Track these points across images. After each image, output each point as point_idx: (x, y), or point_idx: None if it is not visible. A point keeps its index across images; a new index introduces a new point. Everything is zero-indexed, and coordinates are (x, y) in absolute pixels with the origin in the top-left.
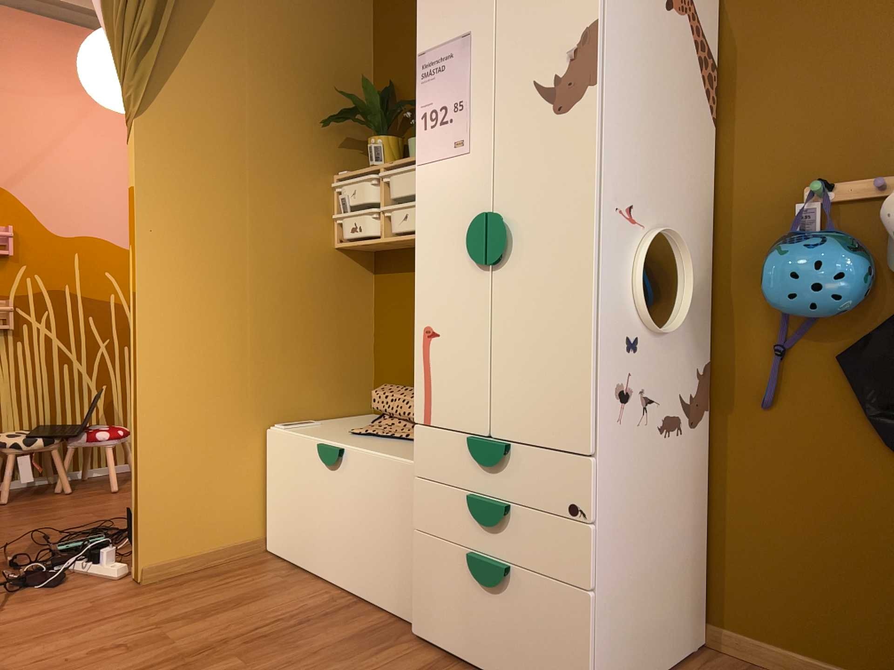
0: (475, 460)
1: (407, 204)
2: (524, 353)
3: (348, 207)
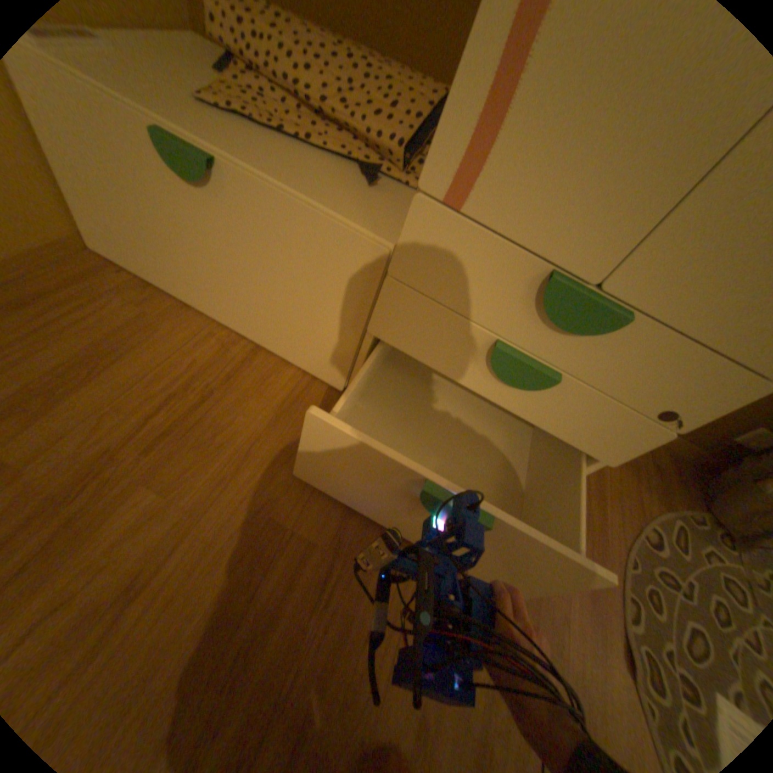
0: (548, 310)
1: None
2: None
3: None
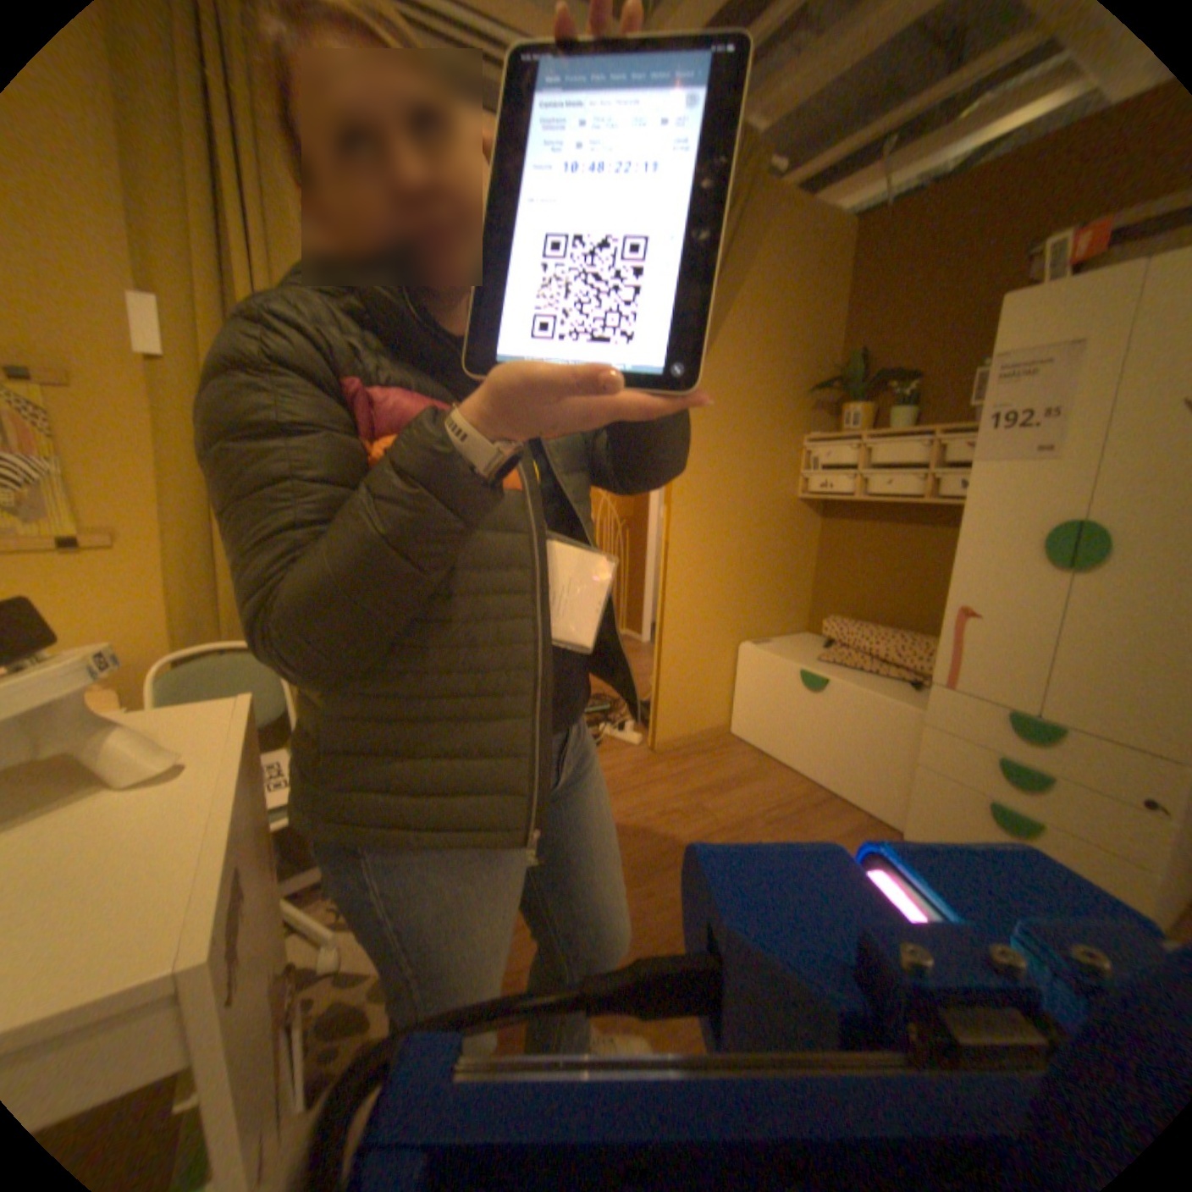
0: (1017, 733)
1: (895, 471)
2: (1104, 656)
3: (812, 462)
